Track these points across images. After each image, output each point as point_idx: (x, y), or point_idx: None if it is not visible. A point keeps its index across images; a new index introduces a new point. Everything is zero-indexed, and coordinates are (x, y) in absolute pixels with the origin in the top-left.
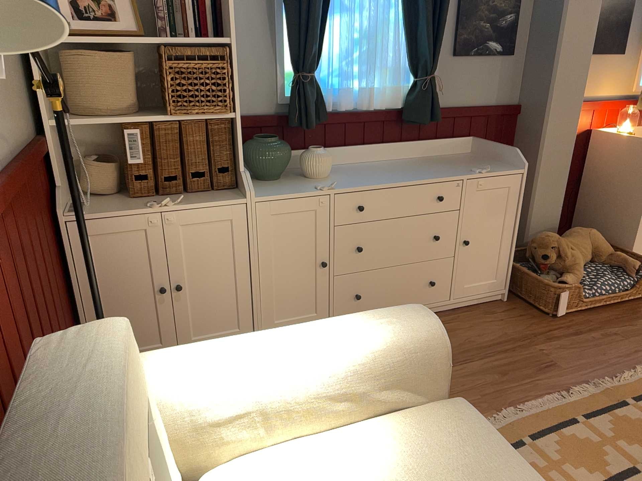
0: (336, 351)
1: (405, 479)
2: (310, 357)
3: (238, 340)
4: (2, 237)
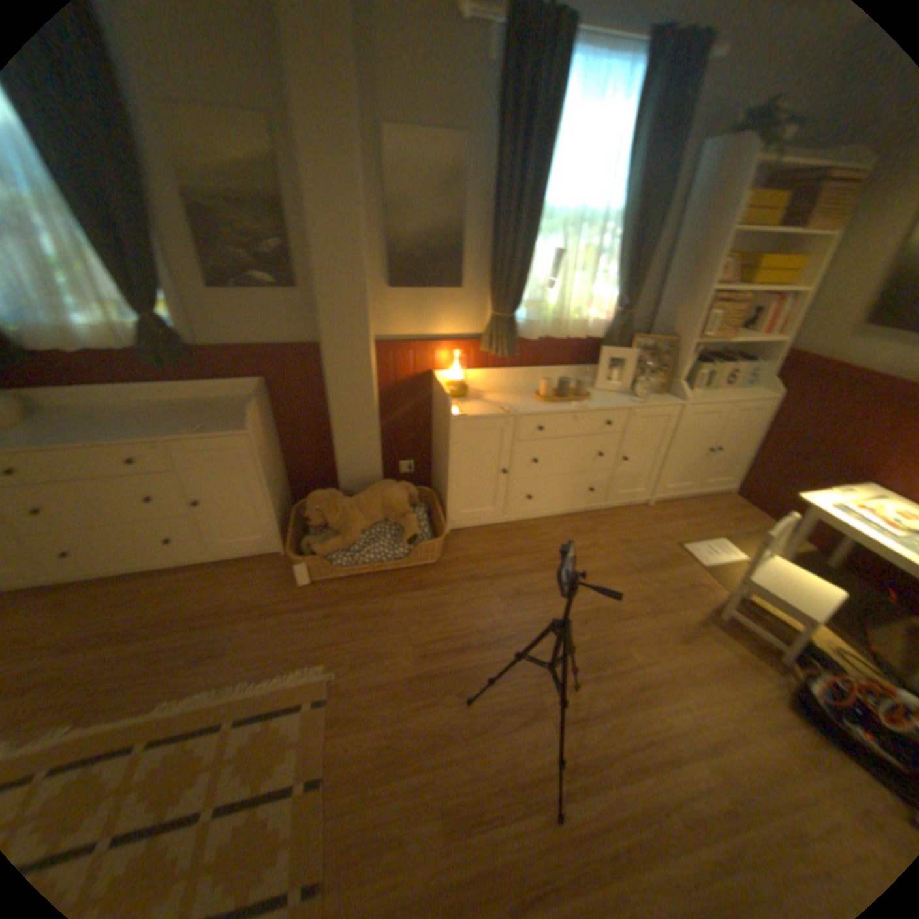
0: None
1: None
2: None
3: None
4: None
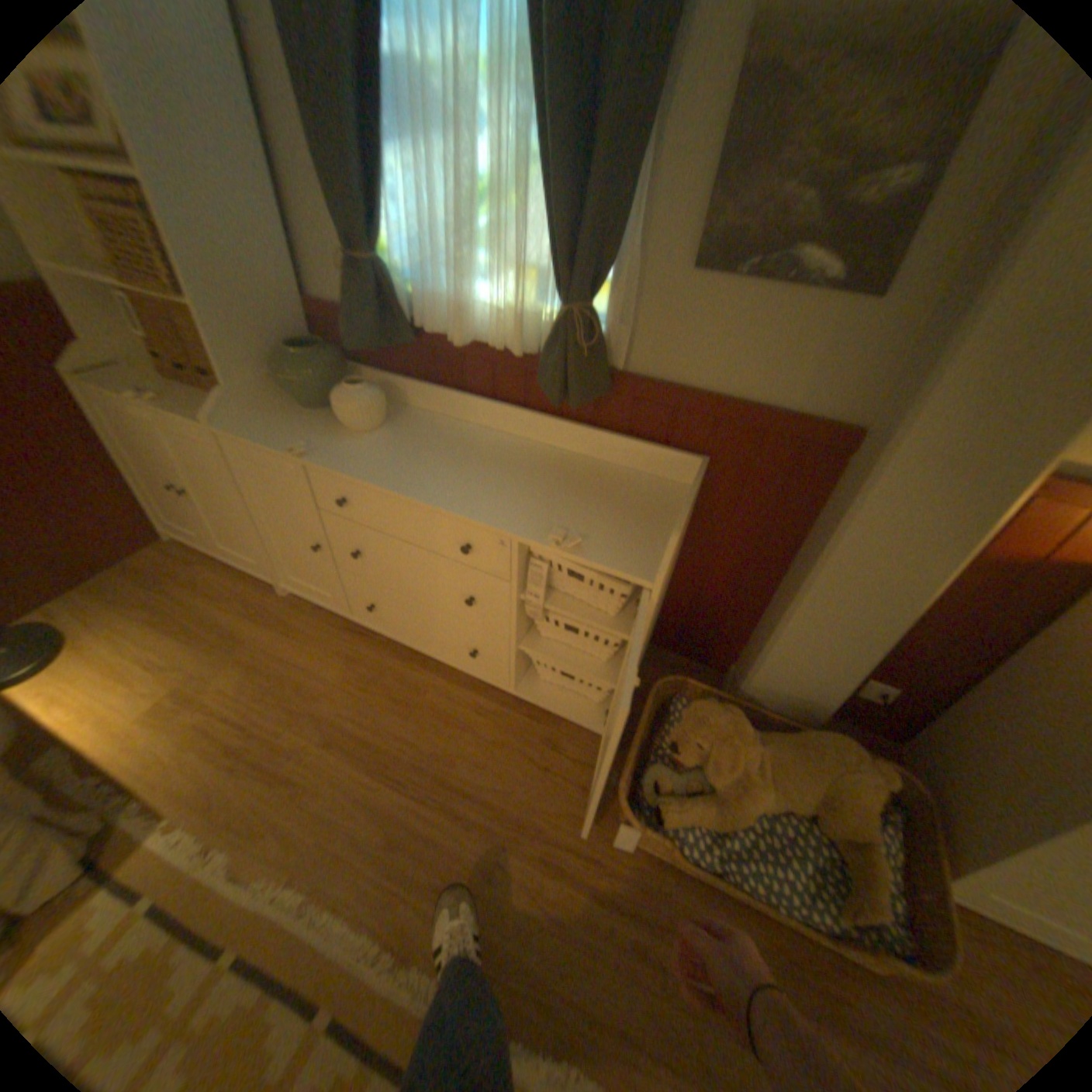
0: None
1: None
2: None
3: None
4: None
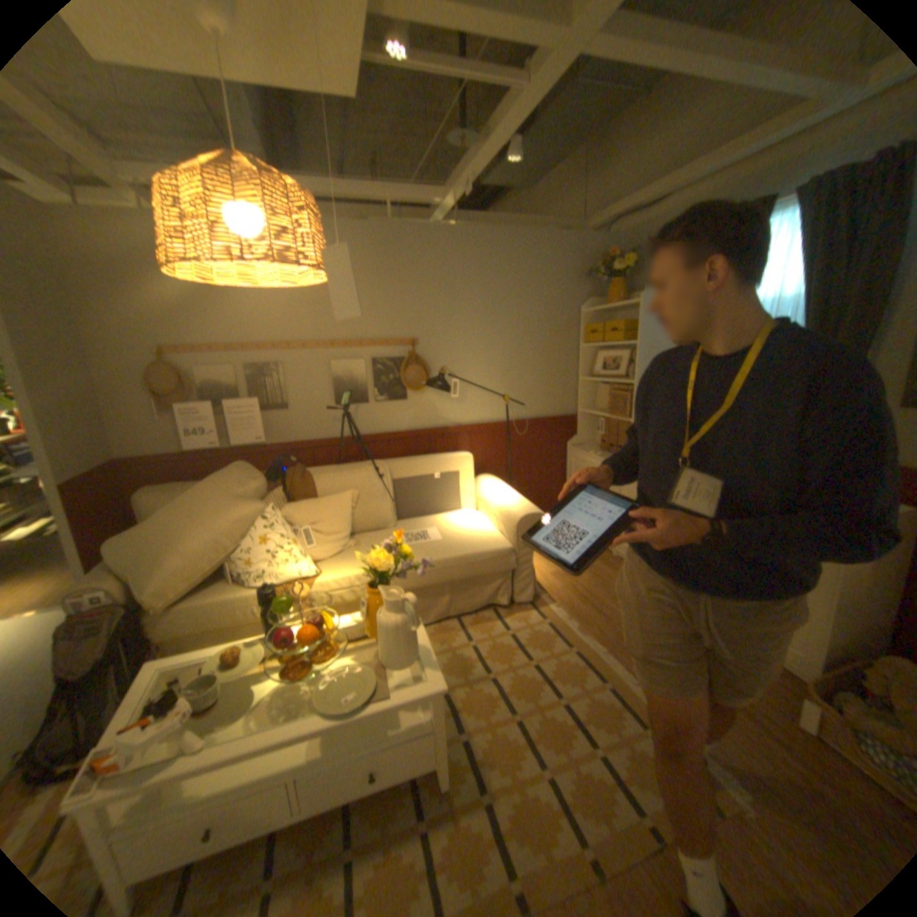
0: (502, 501)
1: (467, 532)
2: (498, 498)
3: (504, 487)
4: (504, 436)
